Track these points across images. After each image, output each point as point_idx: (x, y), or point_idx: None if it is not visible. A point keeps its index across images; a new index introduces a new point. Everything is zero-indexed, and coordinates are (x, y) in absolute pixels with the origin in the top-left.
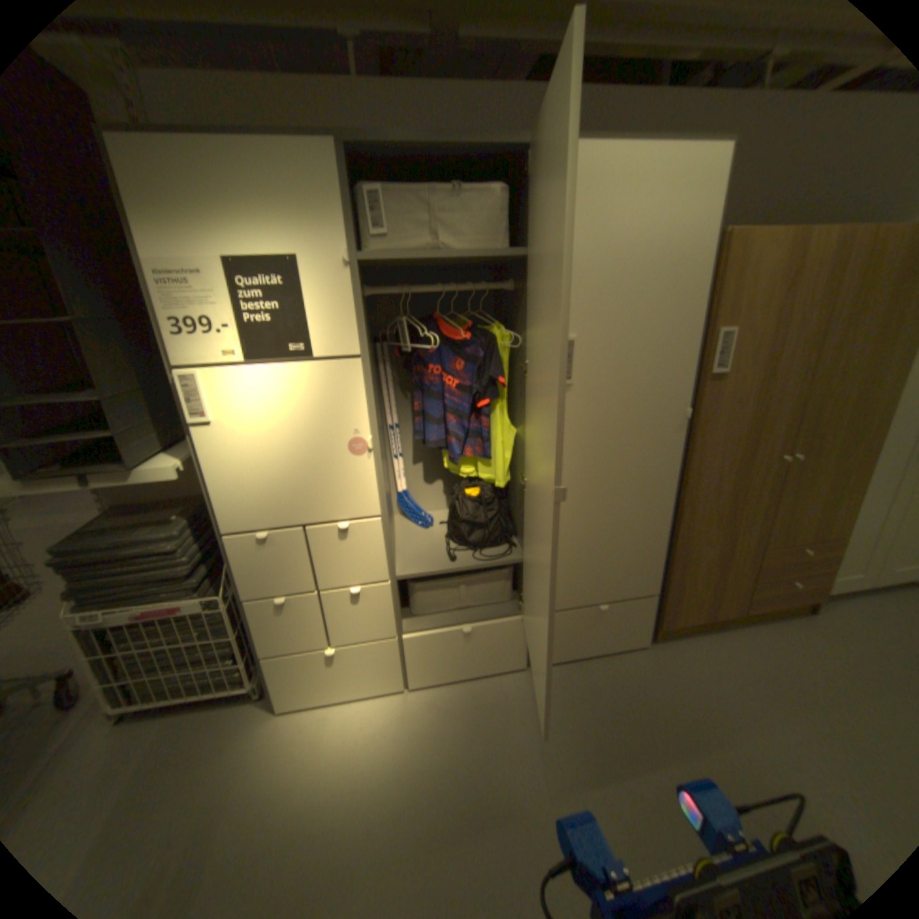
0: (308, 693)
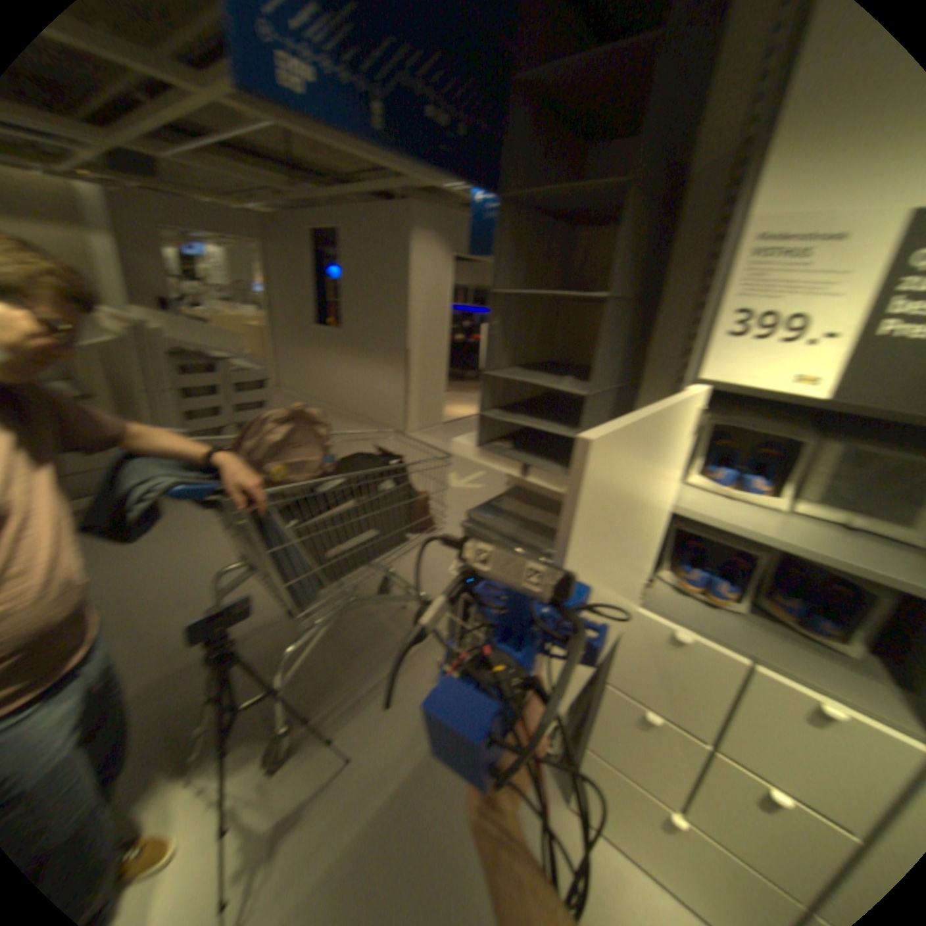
0: (617, 828)
